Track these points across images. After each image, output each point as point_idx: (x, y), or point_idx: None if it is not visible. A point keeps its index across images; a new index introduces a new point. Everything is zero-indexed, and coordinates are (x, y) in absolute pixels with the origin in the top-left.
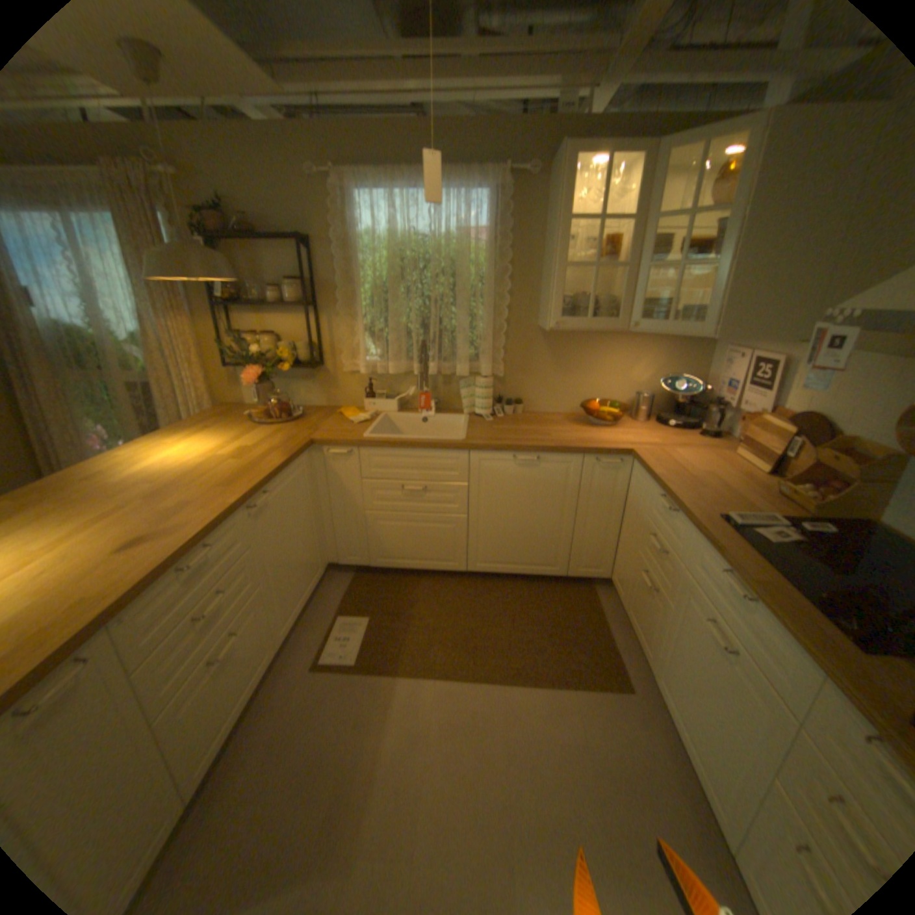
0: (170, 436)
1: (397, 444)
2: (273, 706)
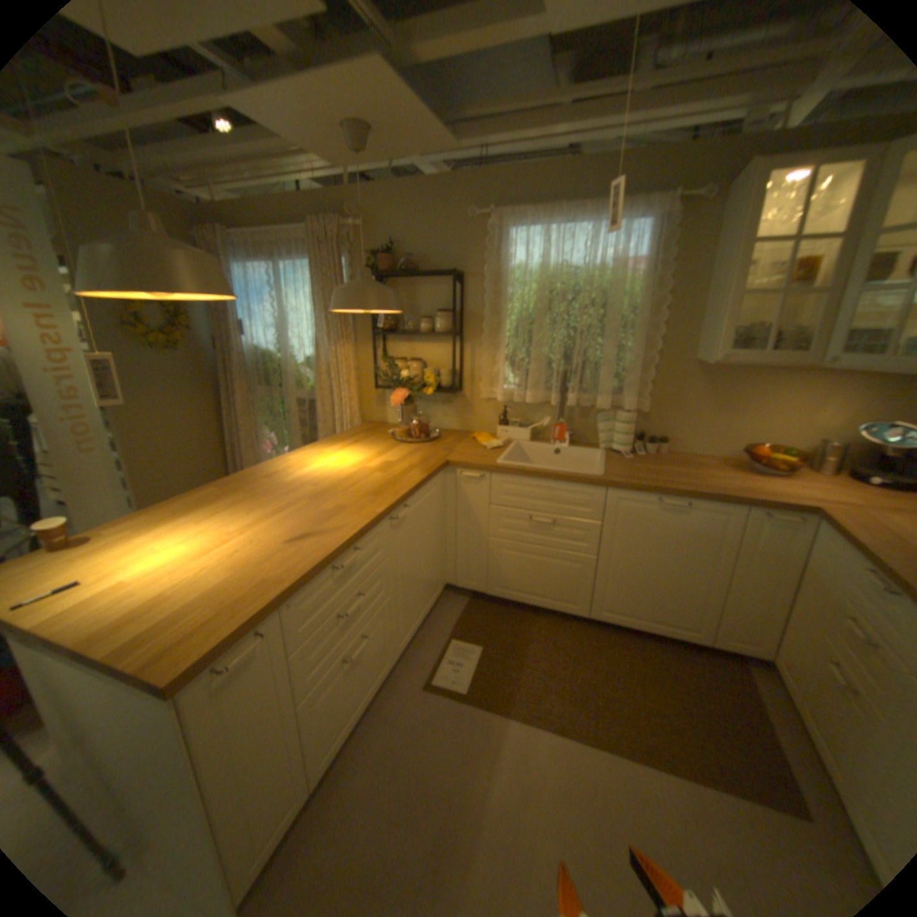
0: (330, 446)
1: (531, 473)
2: (389, 715)
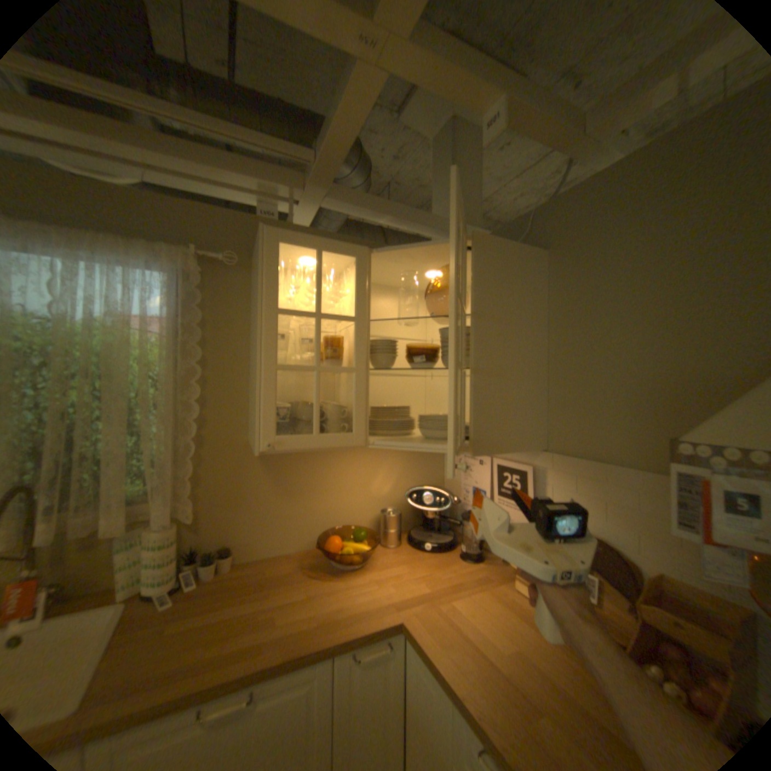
0: None
1: None
2: None
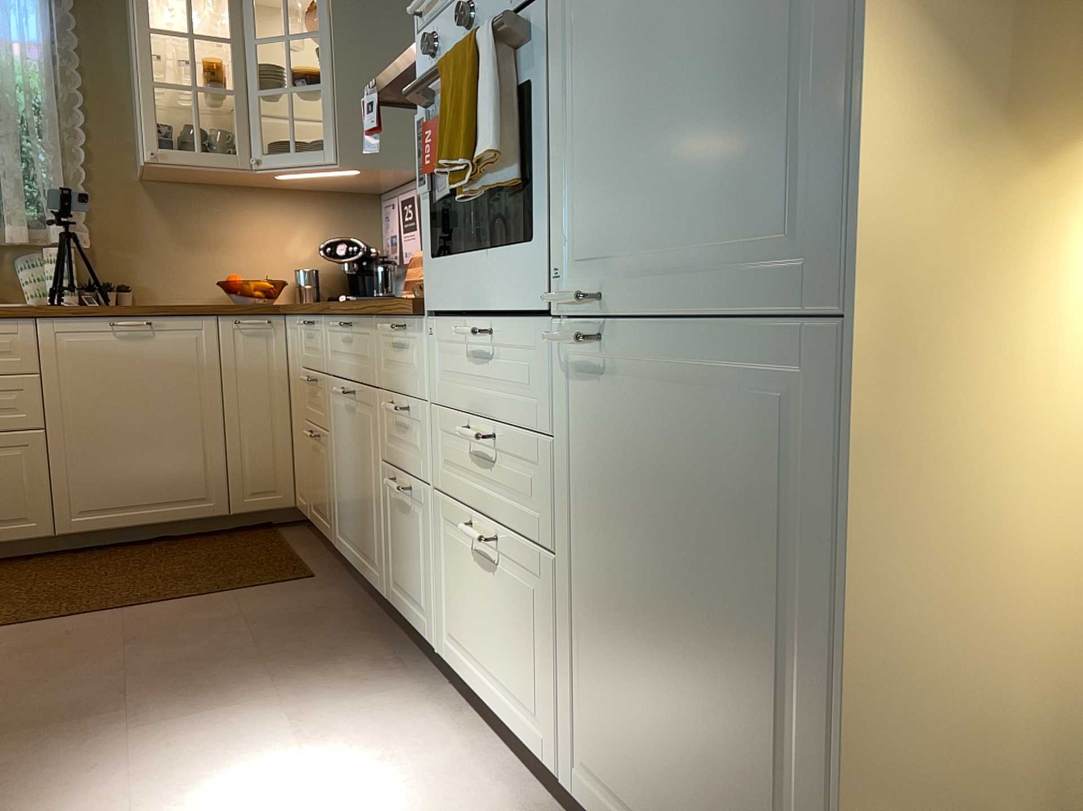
0: None
1: None
2: None
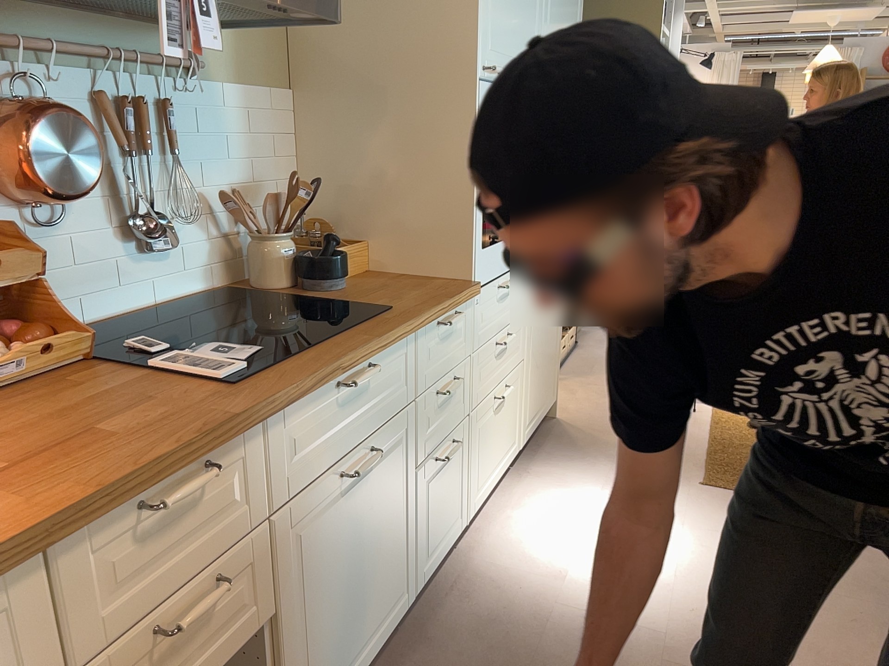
0: None
1: None
2: None
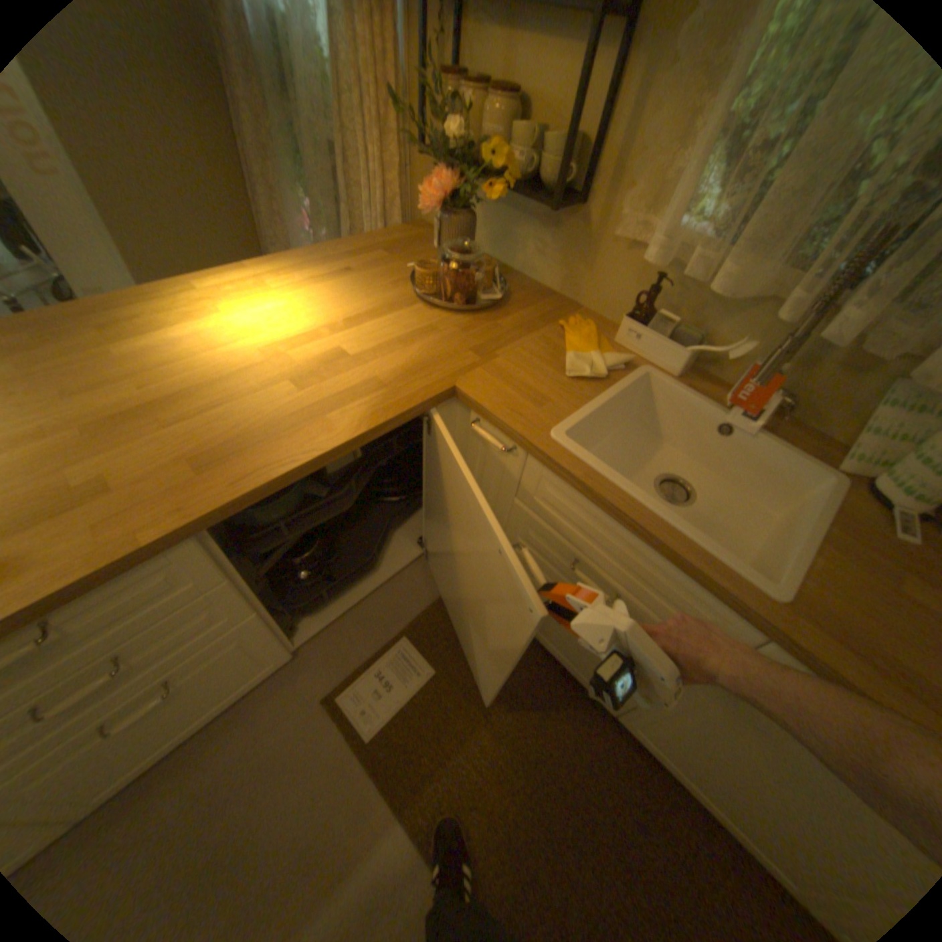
0: (290, 271)
1: (606, 504)
2: (259, 721)
